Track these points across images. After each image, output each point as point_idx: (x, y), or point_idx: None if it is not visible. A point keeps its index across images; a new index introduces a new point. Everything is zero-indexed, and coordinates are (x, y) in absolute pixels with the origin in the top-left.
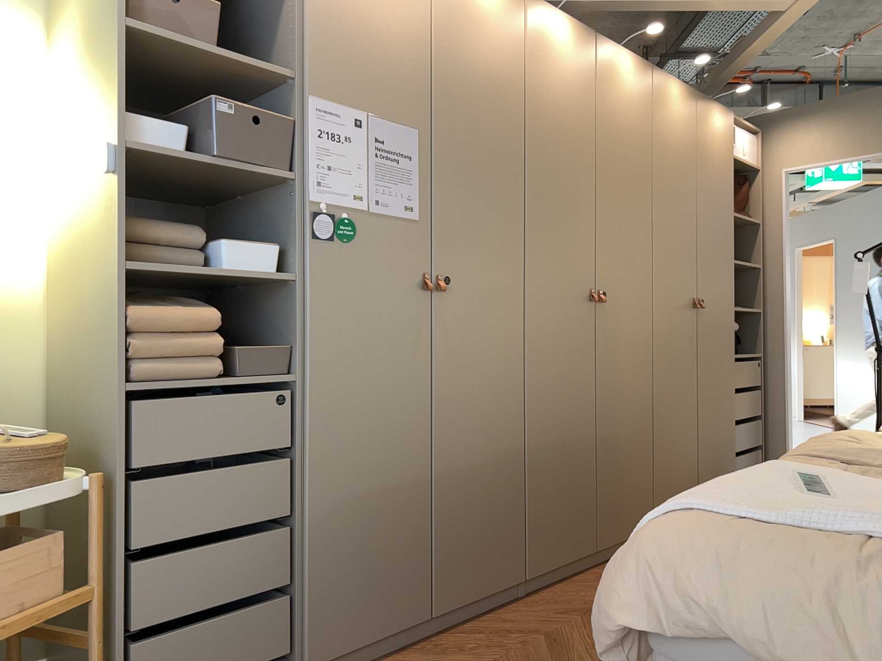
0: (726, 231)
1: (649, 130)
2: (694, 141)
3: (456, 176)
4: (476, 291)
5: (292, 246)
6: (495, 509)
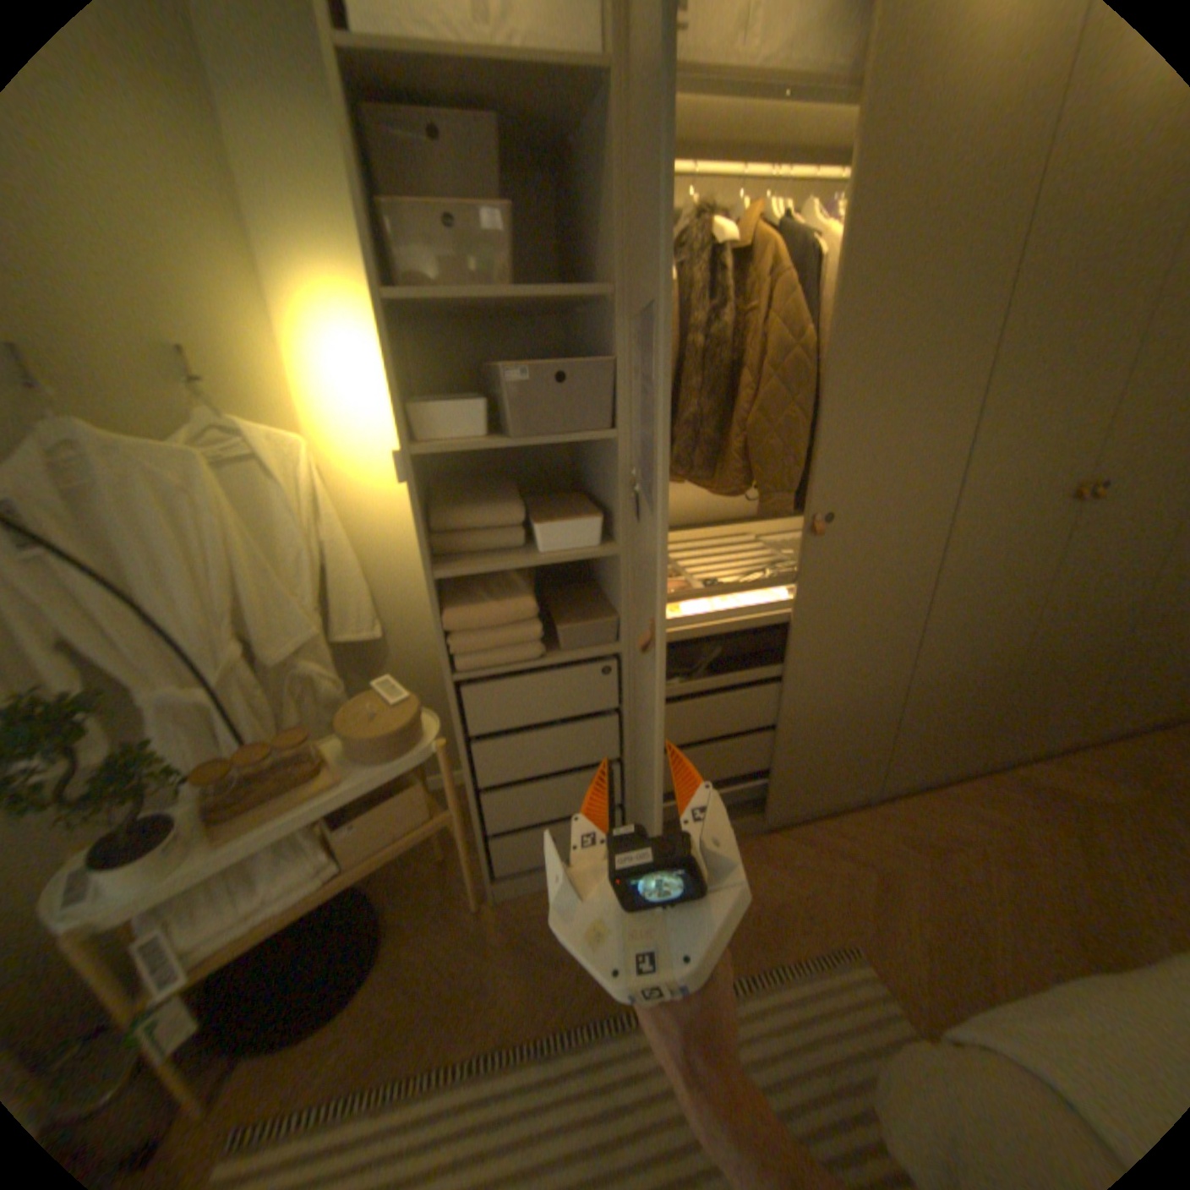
0: None
1: None
2: None
3: (866, 373)
4: (871, 524)
5: (616, 516)
6: (854, 741)
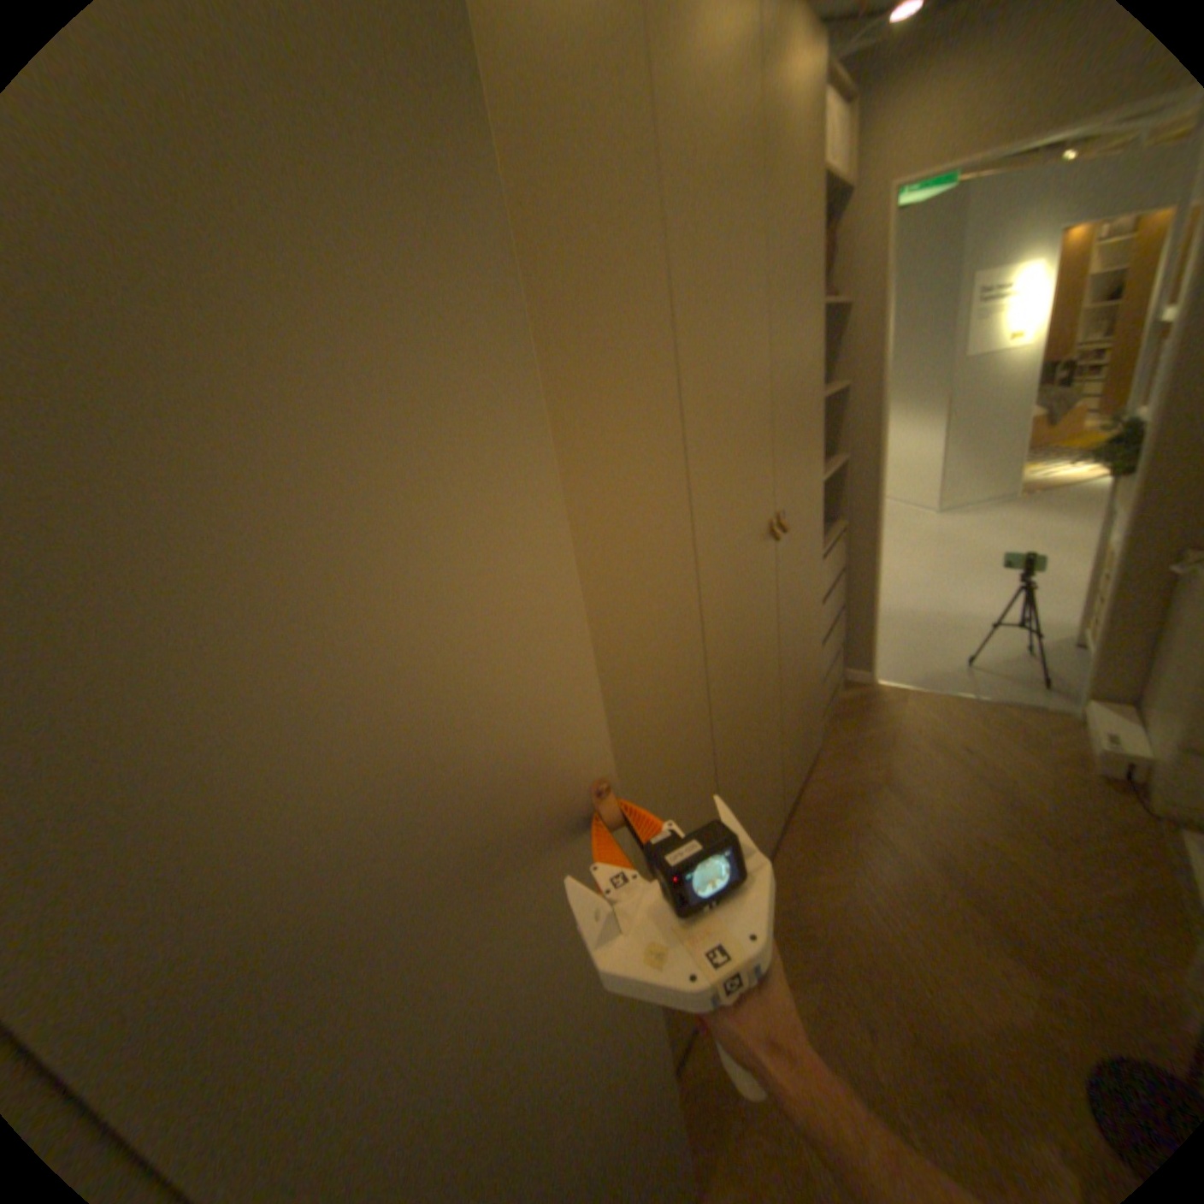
0: (813, 350)
1: (642, 92)
2: (759, 130)
3: None
4: None
5: None
6: None
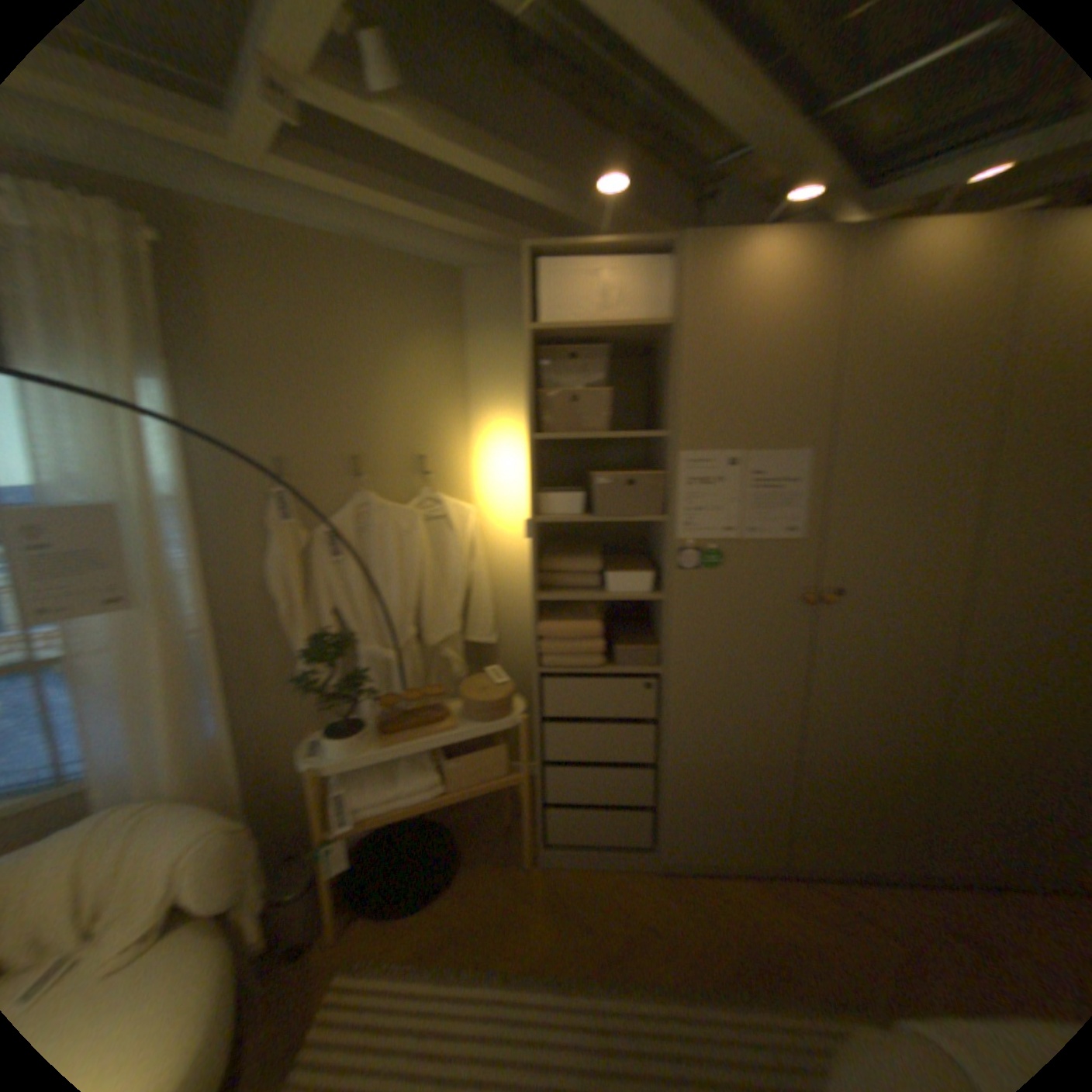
0: None
1: None
2: None
3: (867, 487)
4: (884, 602)
5: (666, 573)
6: (886, 805)
